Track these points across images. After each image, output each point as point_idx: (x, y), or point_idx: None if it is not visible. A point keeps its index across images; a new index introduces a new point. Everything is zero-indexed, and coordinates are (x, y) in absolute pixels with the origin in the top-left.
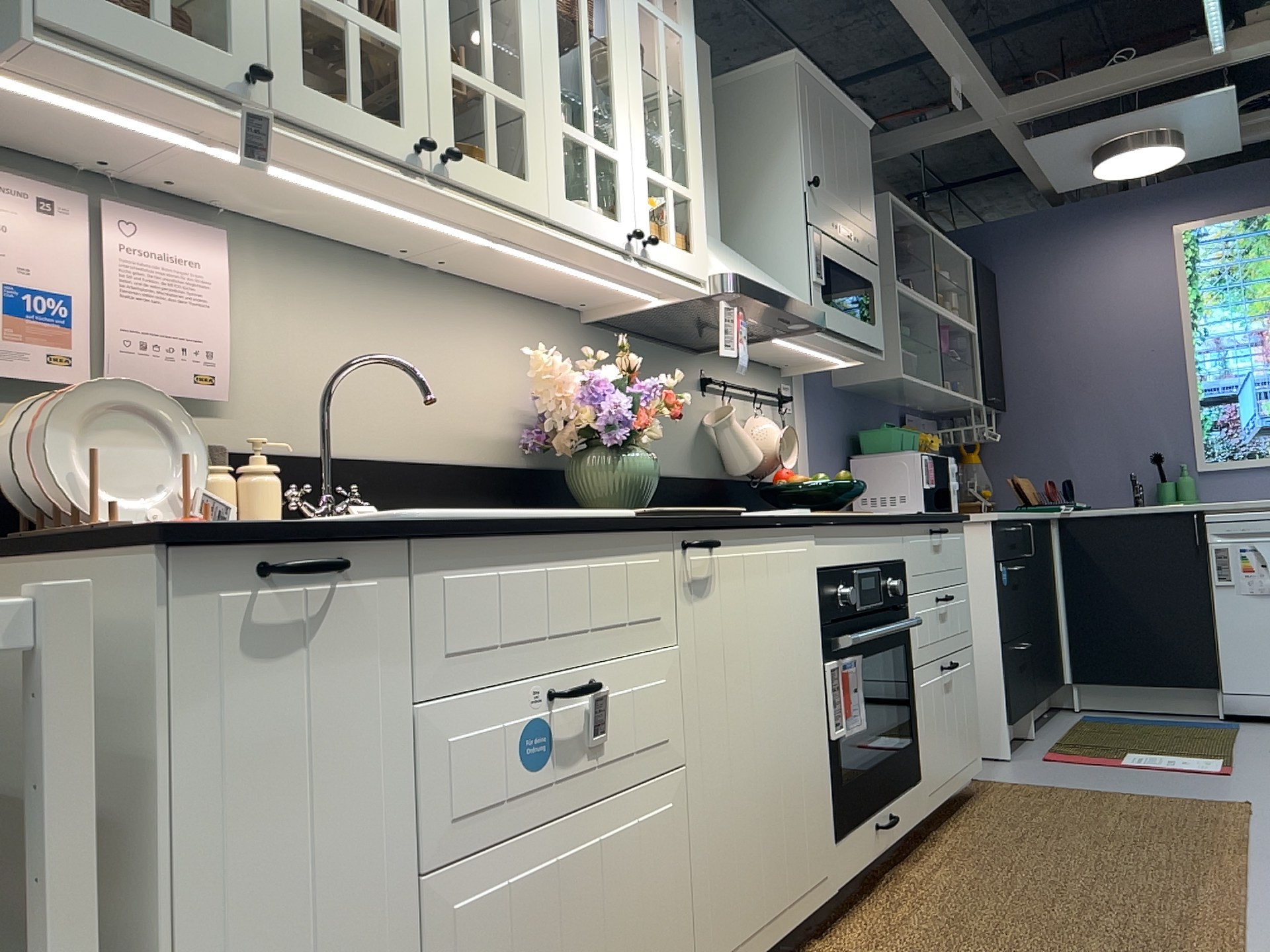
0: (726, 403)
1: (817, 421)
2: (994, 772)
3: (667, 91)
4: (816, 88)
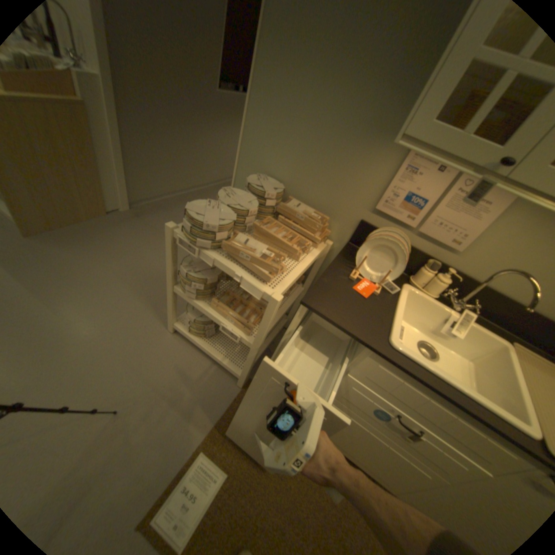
0: None
1: None
2: None
3: None
4: None
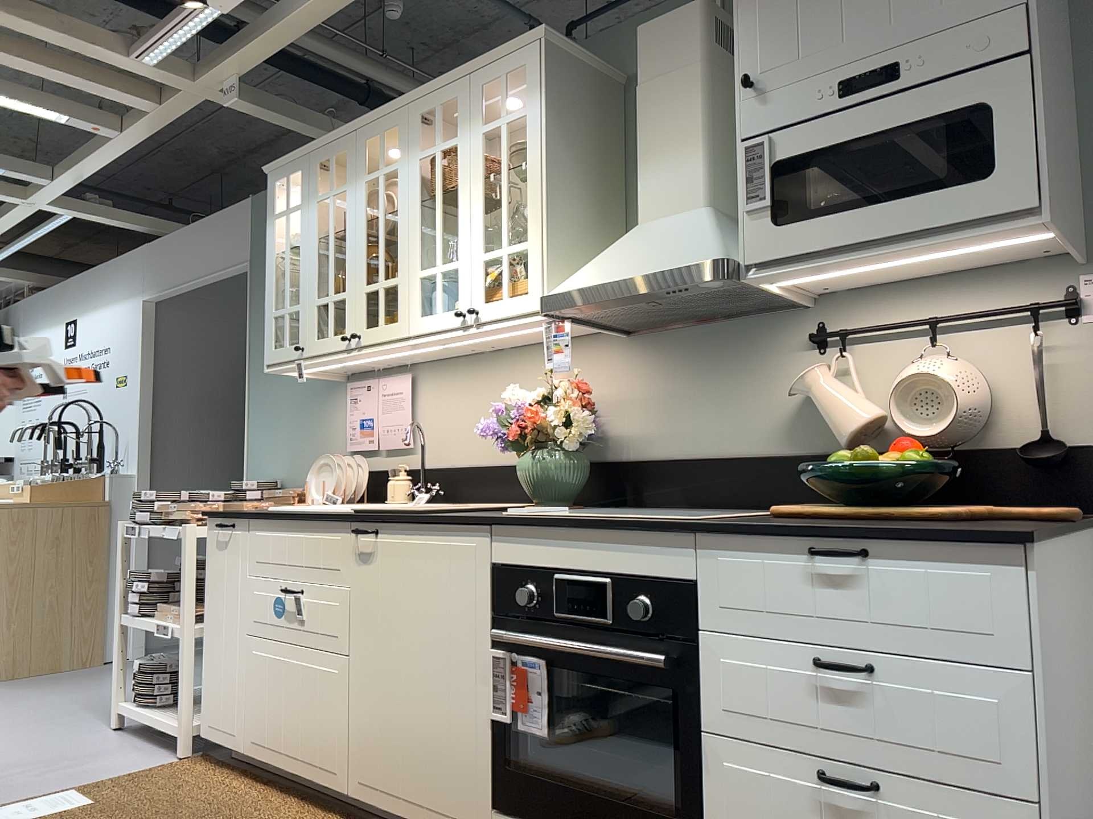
0: (867, 352)
1: None
2: None
3: (505, 176)
4: None
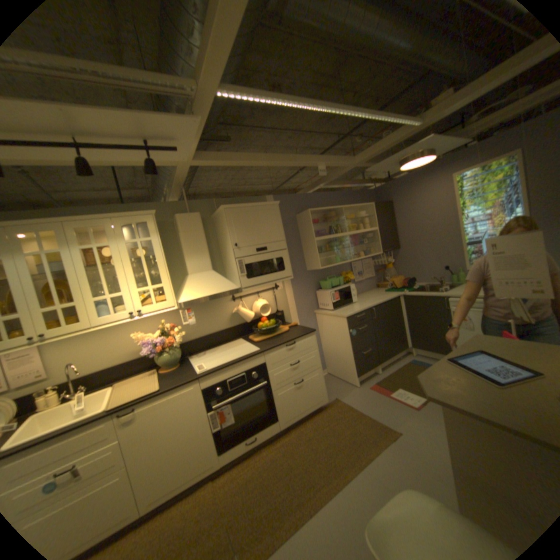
0: (244, 300)
1: (296, 286)
2: (347, 395)
3: (145, 261)
4: (237, 210)
